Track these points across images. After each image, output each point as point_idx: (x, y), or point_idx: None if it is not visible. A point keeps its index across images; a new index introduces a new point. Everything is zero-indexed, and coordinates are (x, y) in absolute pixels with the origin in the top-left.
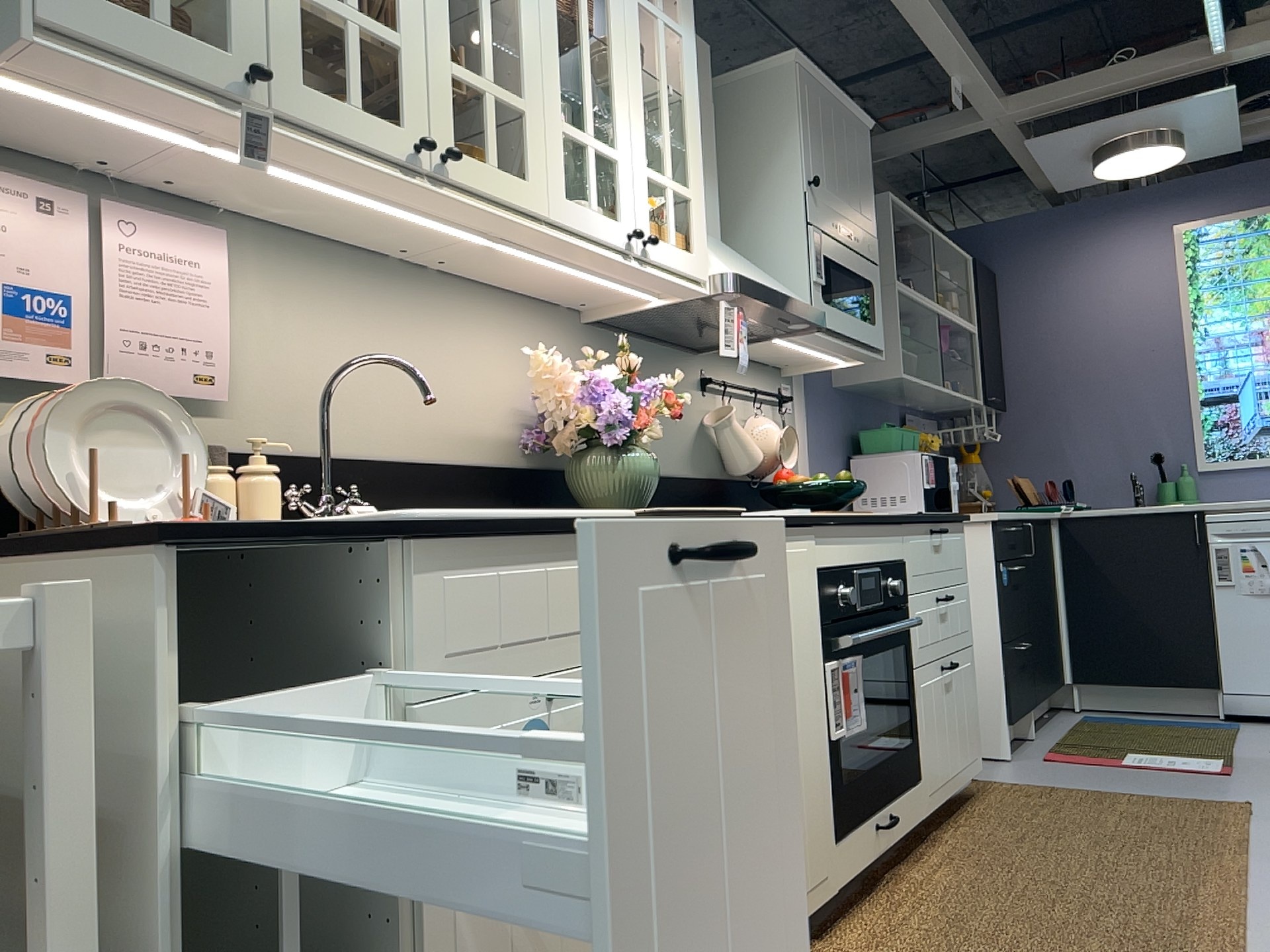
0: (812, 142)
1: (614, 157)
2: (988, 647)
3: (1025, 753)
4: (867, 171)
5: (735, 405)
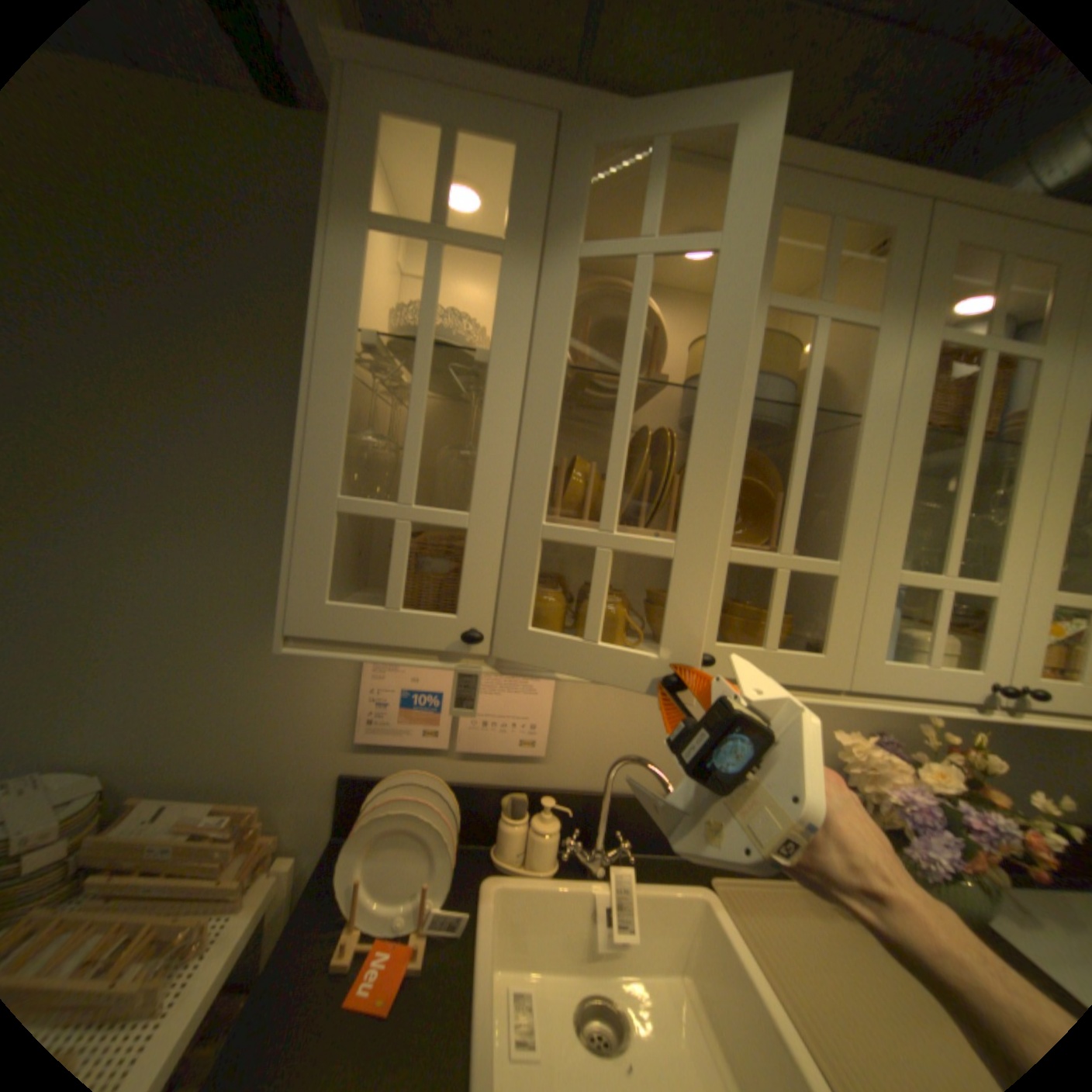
0: None
1: (992, 592)
2: None
3: None
4: None
5: None
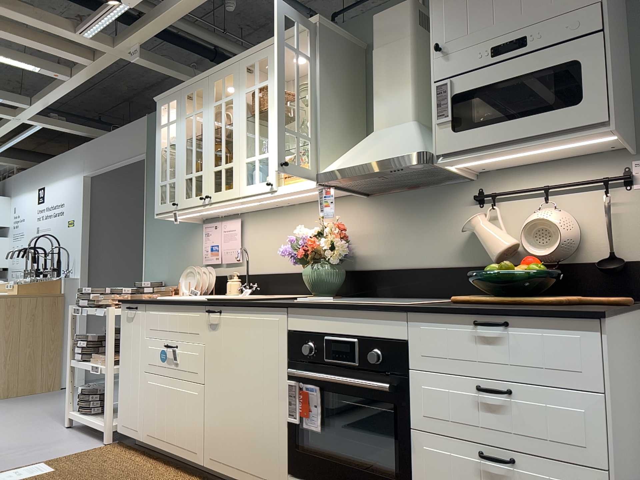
0: (443, 13)
1: (265, 156)
2: None
3: None
4: None
5: (523, 205)
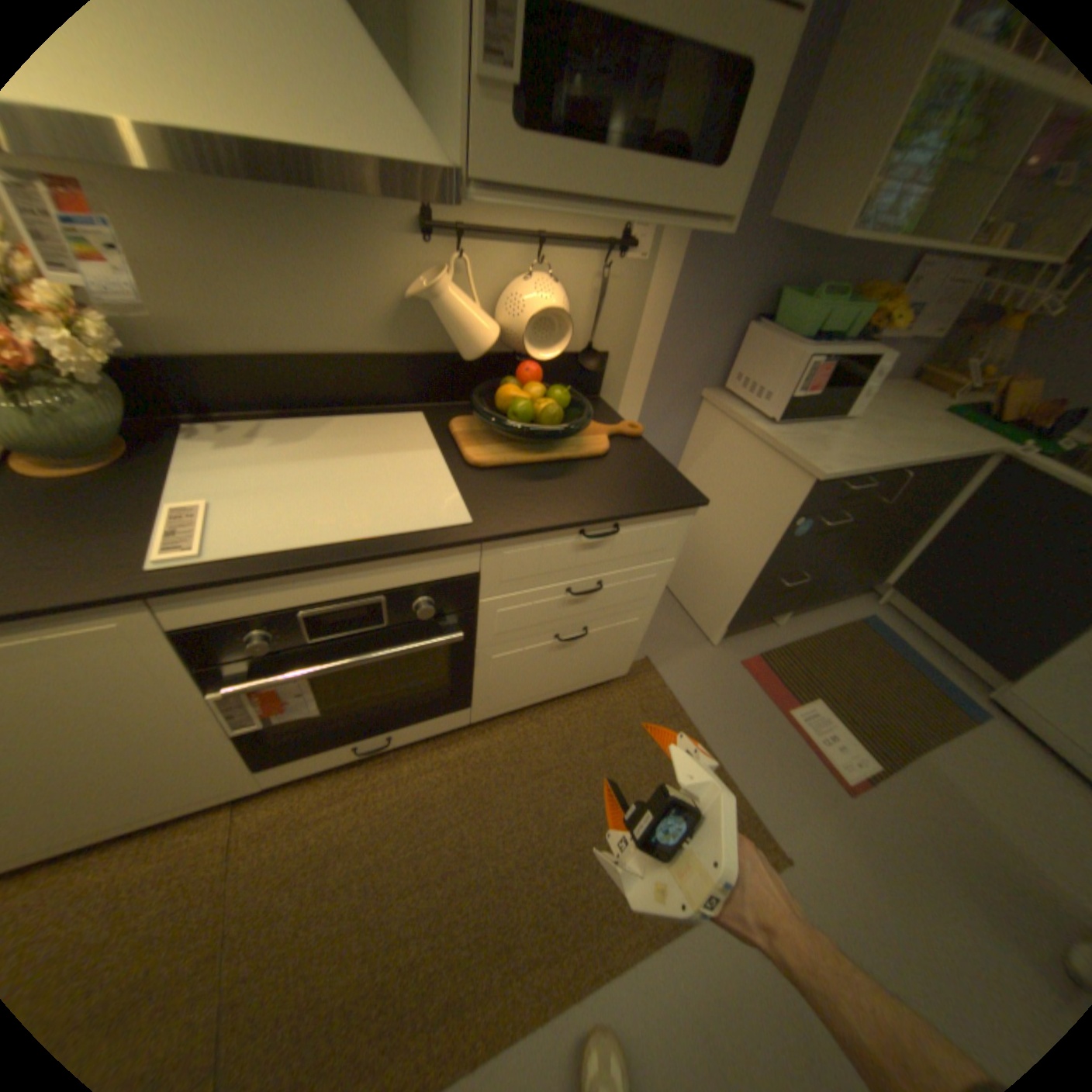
0: None
1: None
2: (745, 571)
3: (740, 644)
4: None
5: (497, 255)
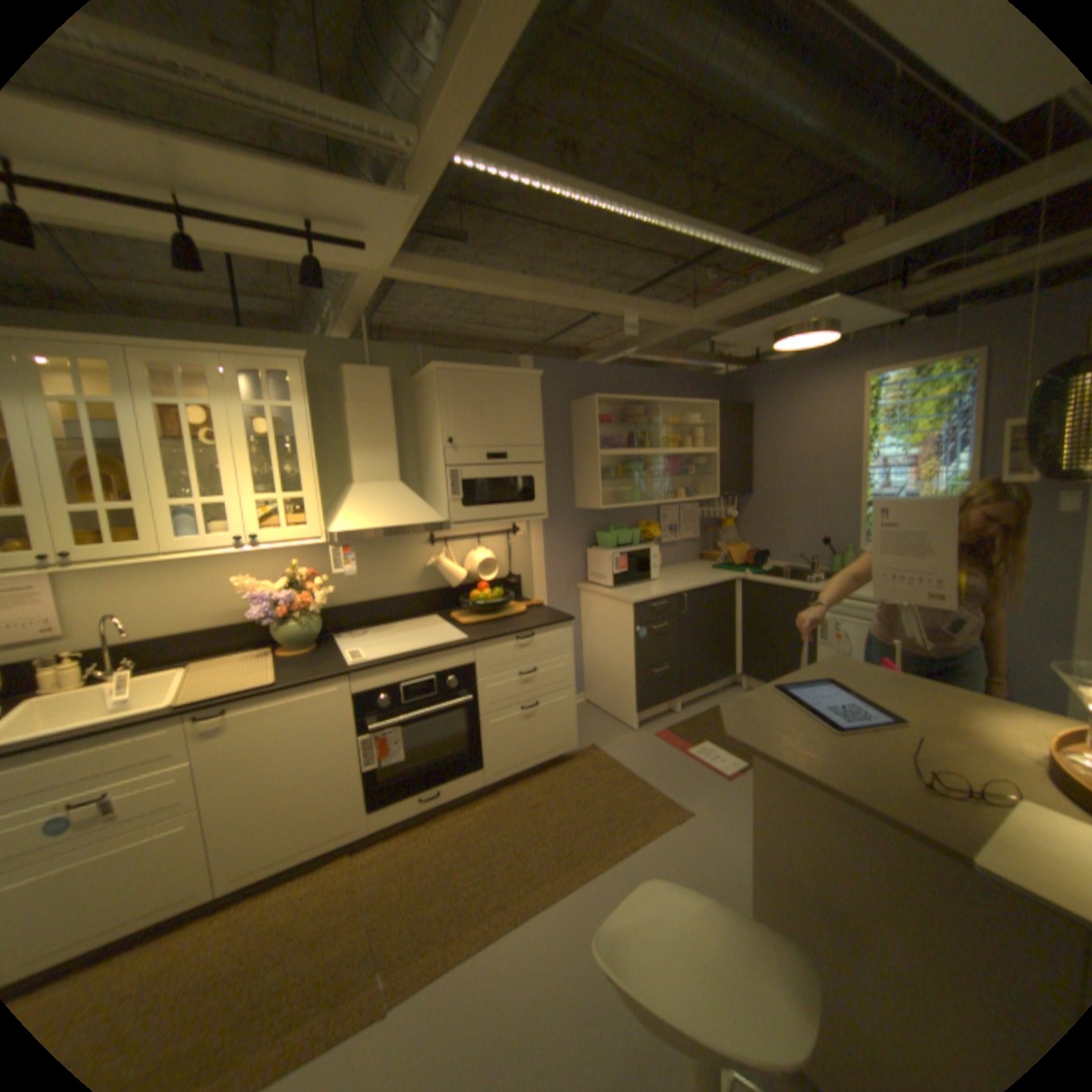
0: (453, 414)
1: (221, 502)
2: (629, 671)
3: (653, 728)
4: (528, 407)
5: (462, 546)
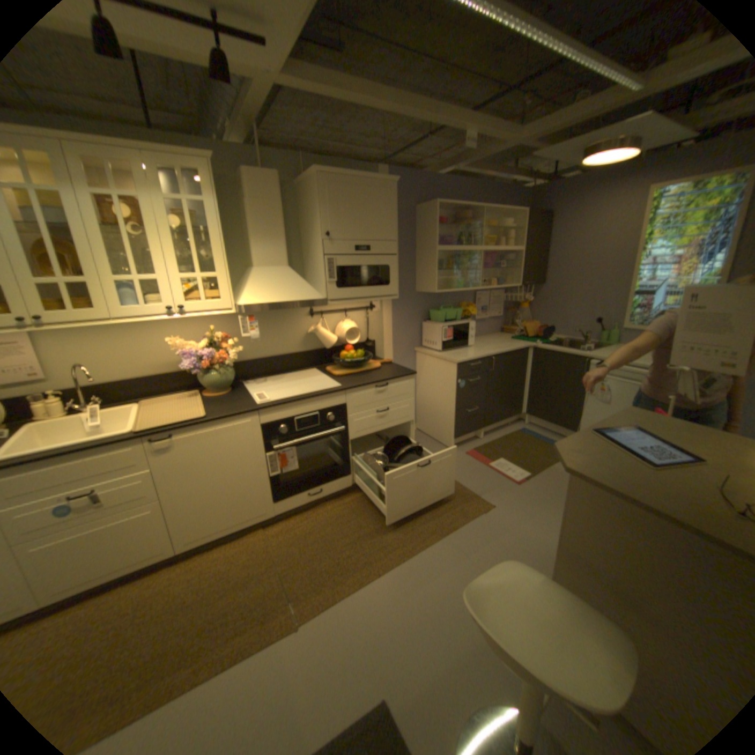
0: (329, 211)
1: (153, 278)
2: (450, 410)
3: (464, 448)
4: (387, 207)
5: (333, 318)
